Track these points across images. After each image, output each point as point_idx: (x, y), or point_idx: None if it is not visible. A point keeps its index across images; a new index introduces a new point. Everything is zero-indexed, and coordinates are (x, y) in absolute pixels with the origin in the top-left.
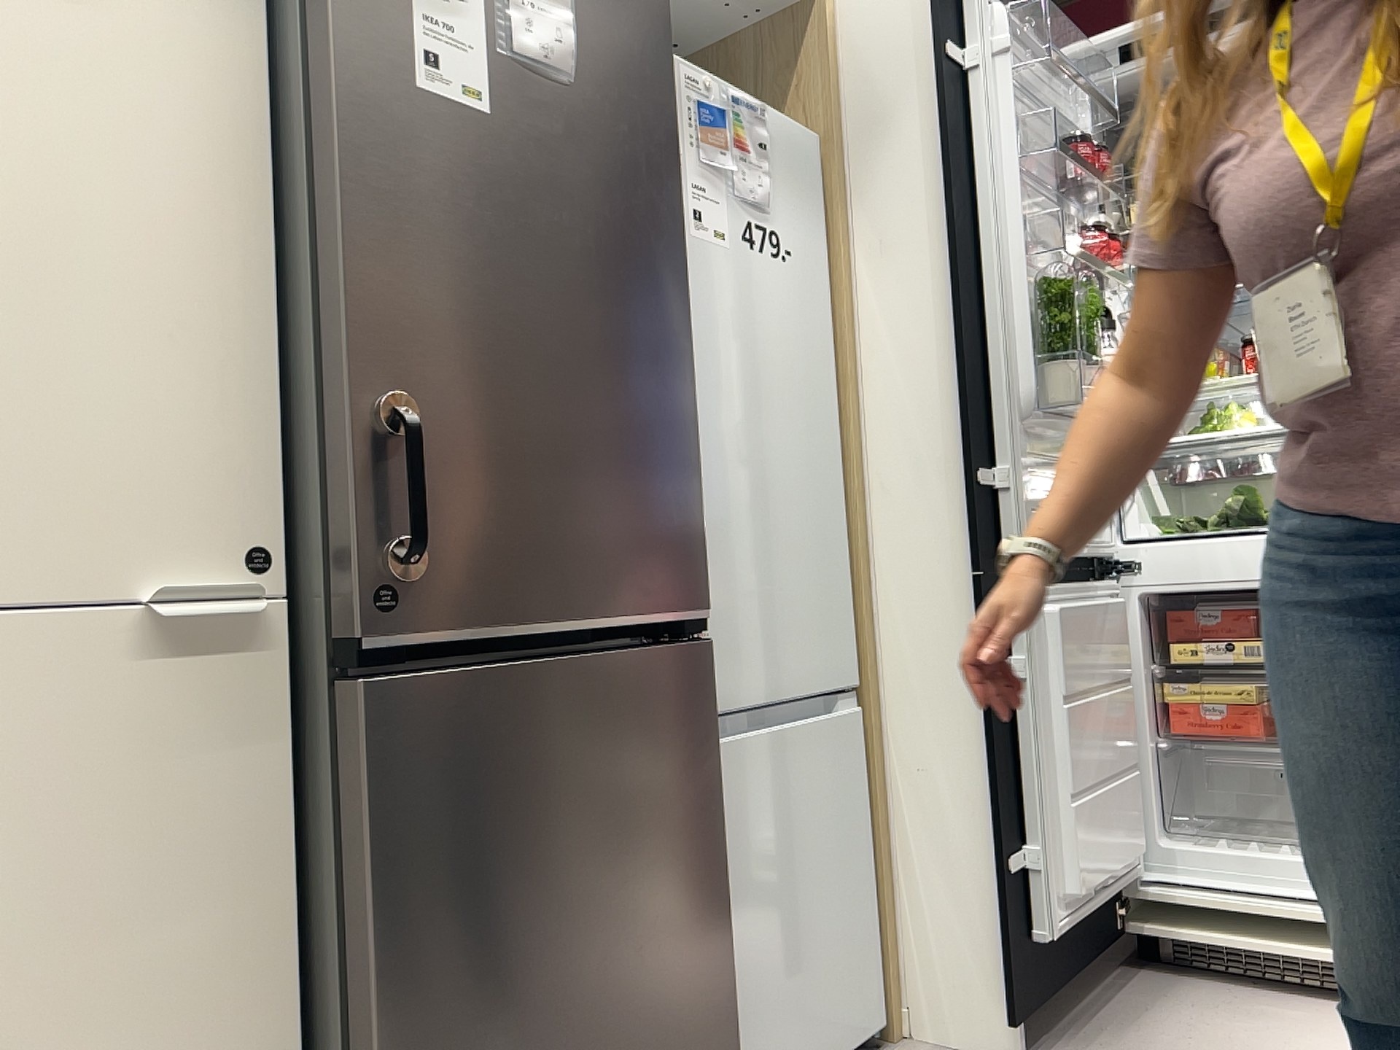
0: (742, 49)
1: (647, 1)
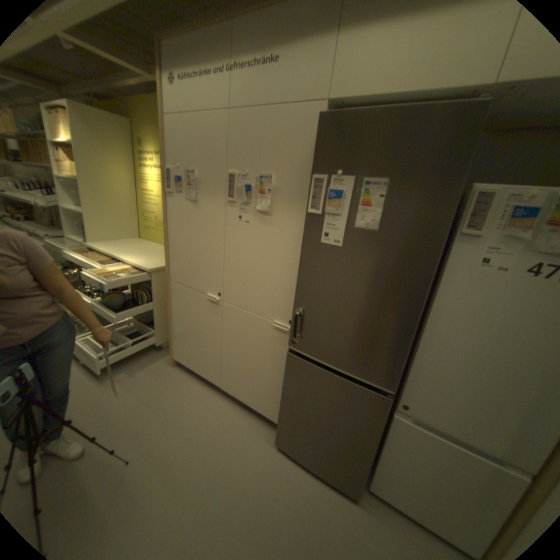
0: None
1: (443, 186)
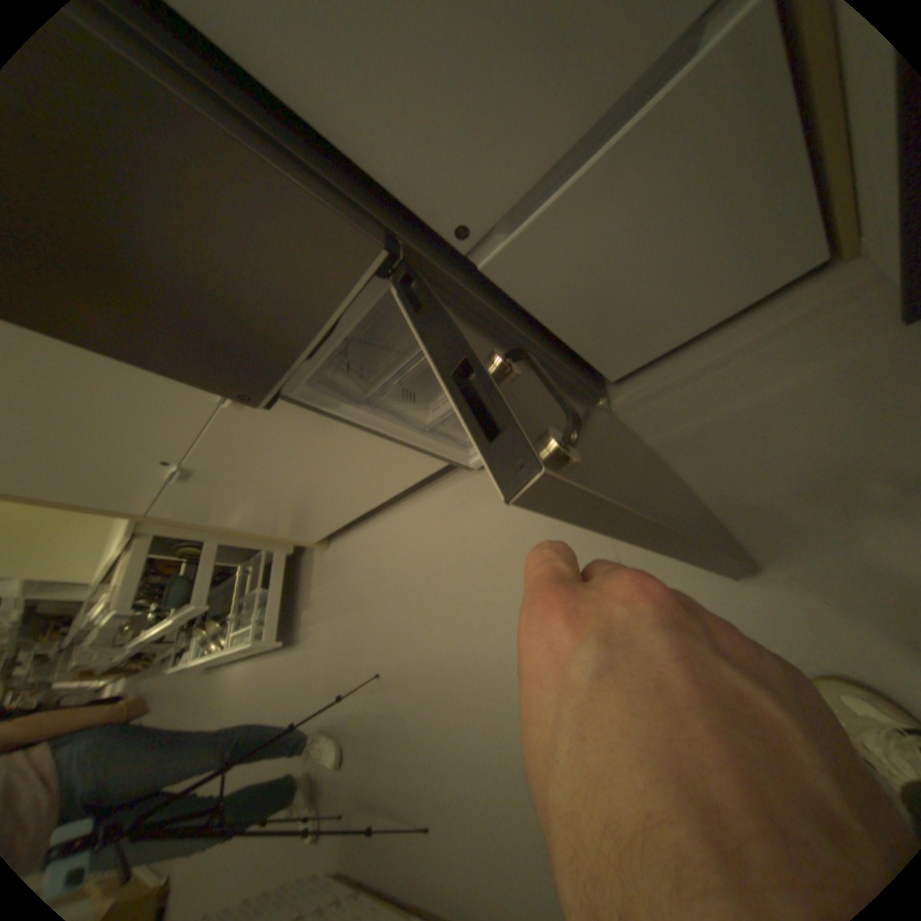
0: None
1: None
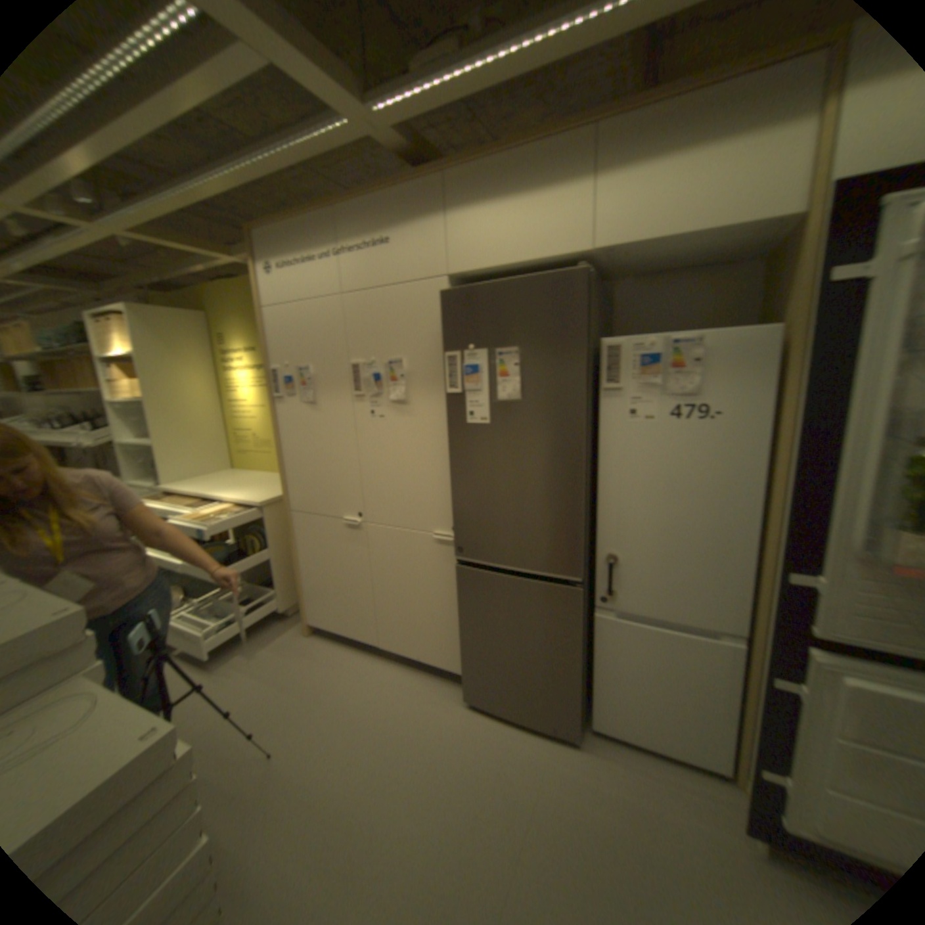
0: (791, 244)
1: (570, 347)
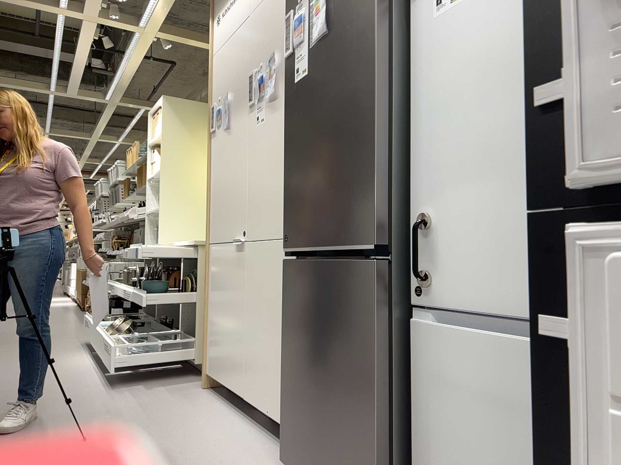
0: None
1: None
